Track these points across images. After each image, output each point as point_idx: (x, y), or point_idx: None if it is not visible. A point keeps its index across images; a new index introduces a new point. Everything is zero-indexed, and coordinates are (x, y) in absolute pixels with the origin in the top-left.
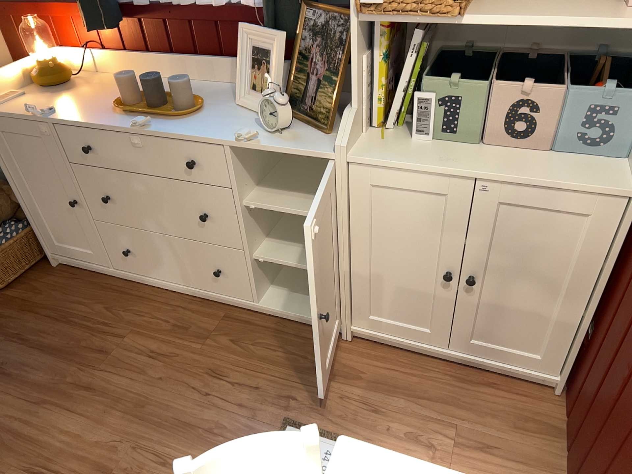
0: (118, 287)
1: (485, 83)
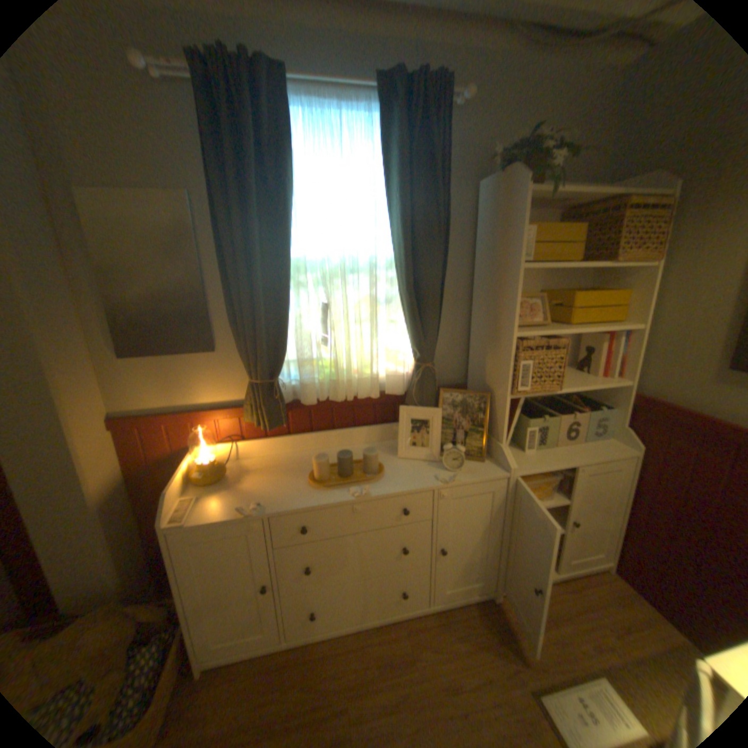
0: (285, 667)
1: (556, 415)
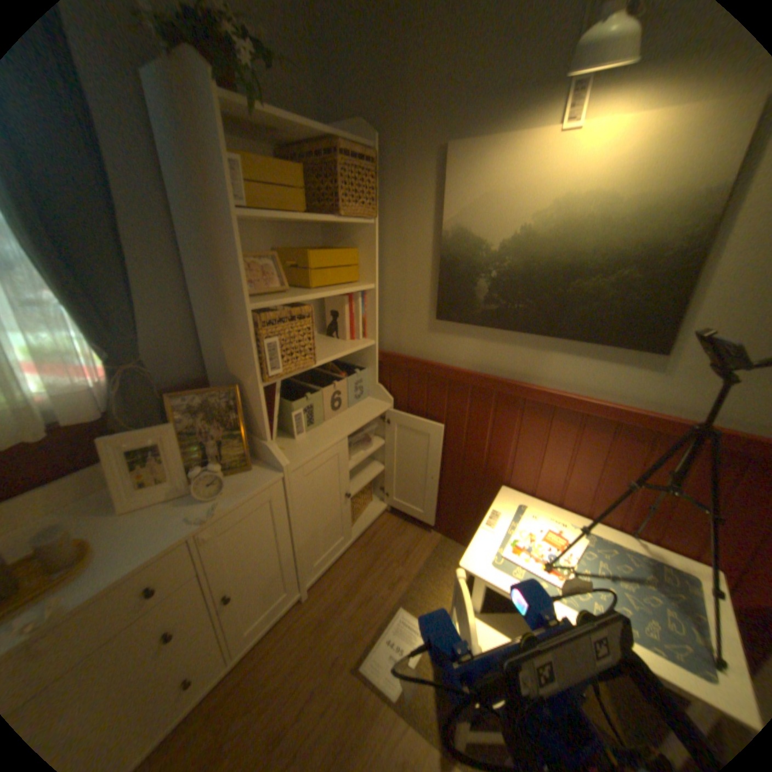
0: None
1: (317, 389)
